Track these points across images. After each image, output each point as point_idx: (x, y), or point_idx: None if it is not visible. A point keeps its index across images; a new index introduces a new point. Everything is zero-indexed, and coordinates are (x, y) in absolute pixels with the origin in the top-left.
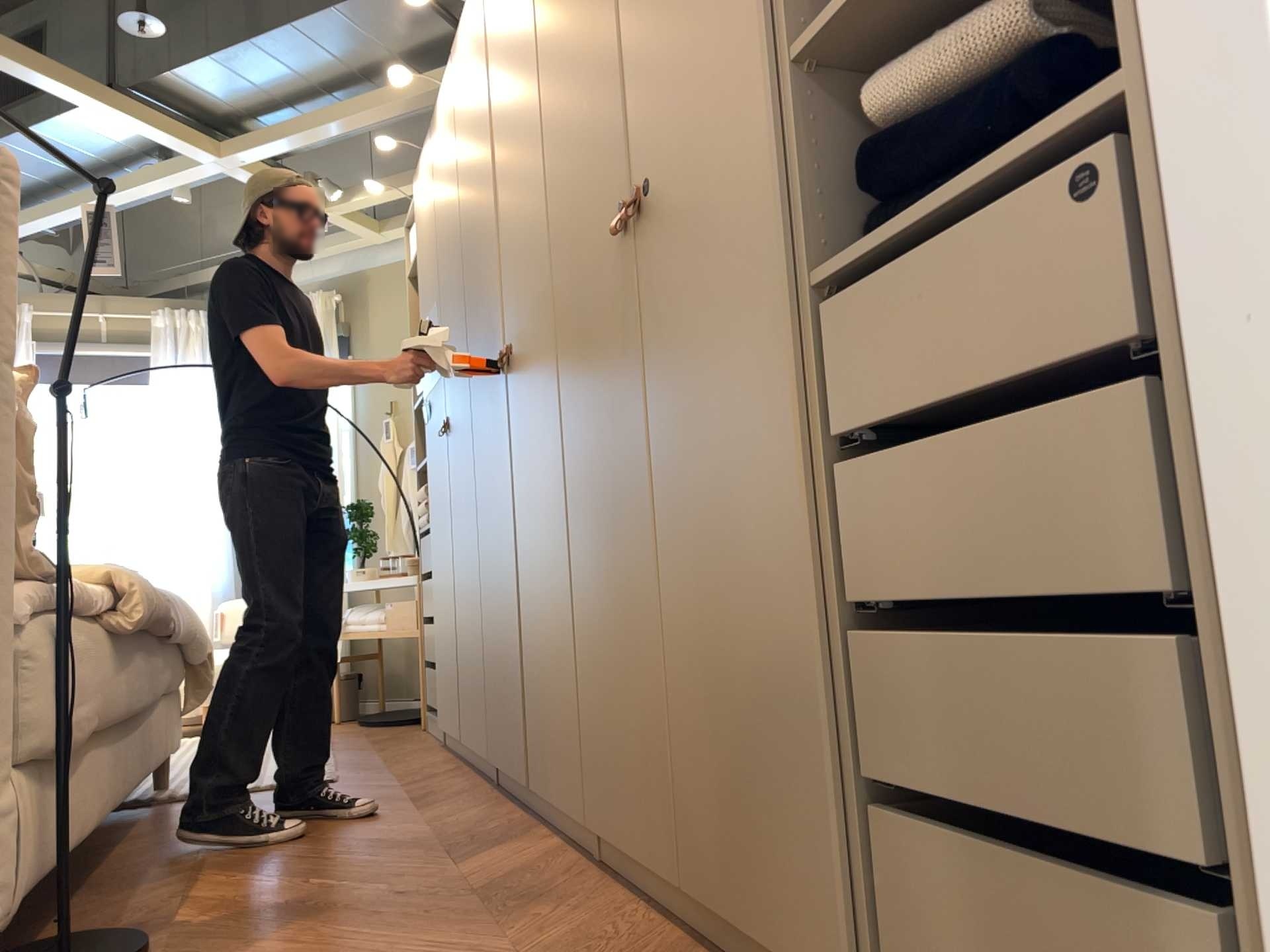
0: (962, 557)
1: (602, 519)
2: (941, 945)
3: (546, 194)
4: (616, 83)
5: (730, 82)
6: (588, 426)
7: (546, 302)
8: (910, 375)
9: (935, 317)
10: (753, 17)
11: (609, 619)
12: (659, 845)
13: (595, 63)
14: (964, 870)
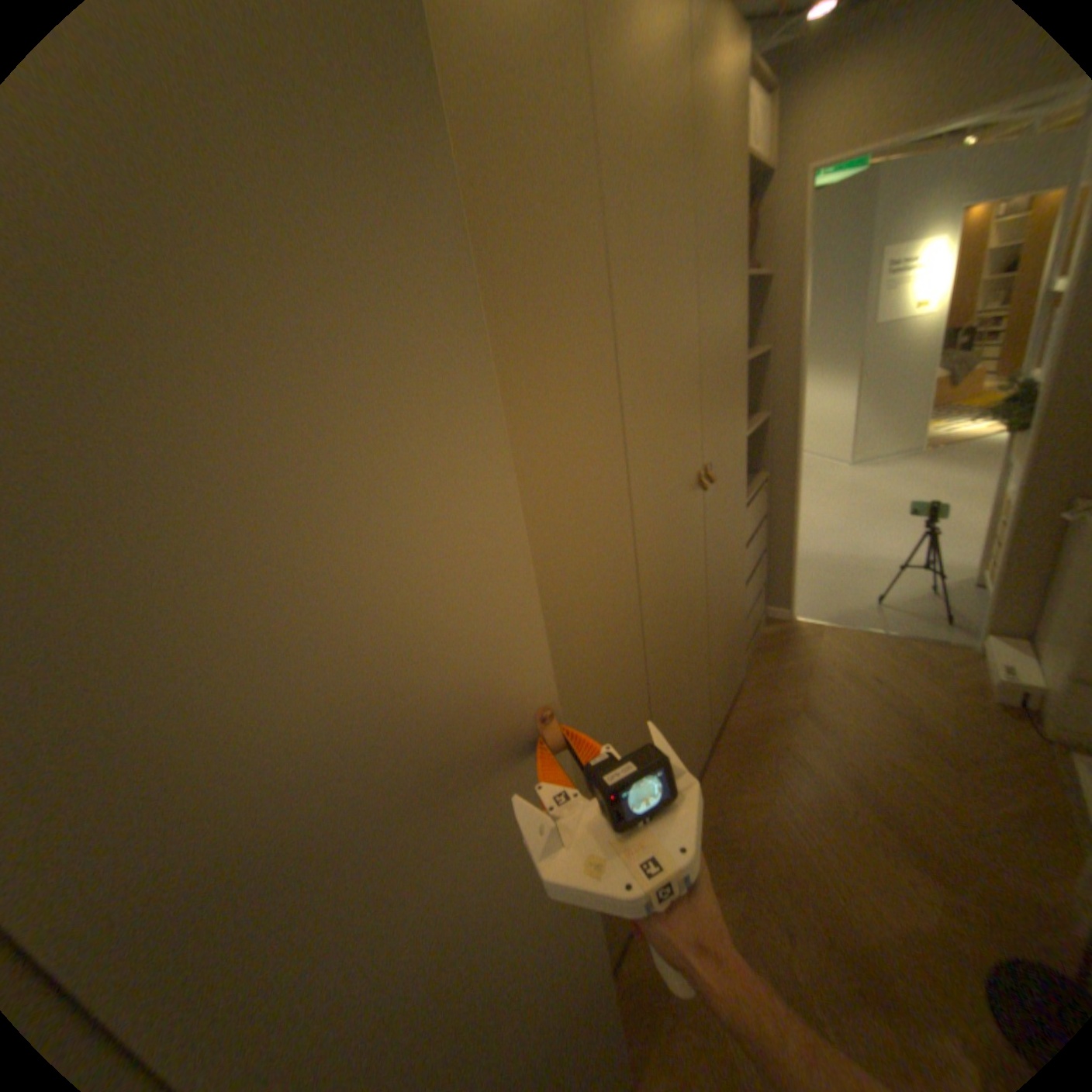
0: (757, 560)
1: (680, 666)
2: (751, 638)
3: (617, 428)
4: (697, 386)
5: (742, 435)
6: (670, 621)
7: (618, 547)
8: (755, 527)
9: (758, 513)
10: (746, 416)
11: (683, 715)
12: (706, 757)
13: (683, 352)
14: (754, 619)
